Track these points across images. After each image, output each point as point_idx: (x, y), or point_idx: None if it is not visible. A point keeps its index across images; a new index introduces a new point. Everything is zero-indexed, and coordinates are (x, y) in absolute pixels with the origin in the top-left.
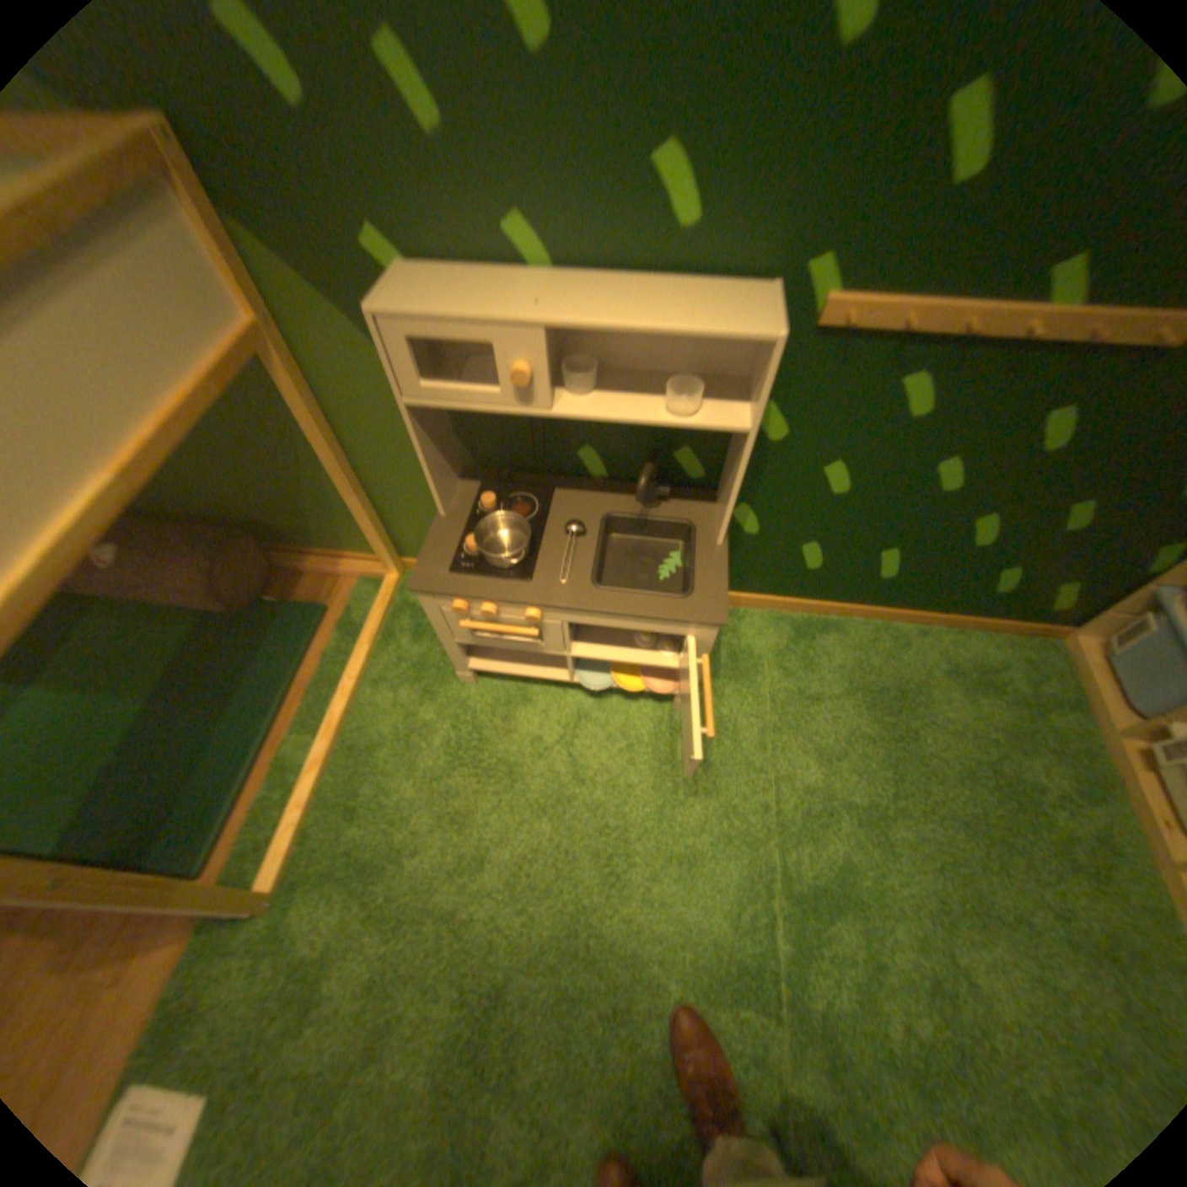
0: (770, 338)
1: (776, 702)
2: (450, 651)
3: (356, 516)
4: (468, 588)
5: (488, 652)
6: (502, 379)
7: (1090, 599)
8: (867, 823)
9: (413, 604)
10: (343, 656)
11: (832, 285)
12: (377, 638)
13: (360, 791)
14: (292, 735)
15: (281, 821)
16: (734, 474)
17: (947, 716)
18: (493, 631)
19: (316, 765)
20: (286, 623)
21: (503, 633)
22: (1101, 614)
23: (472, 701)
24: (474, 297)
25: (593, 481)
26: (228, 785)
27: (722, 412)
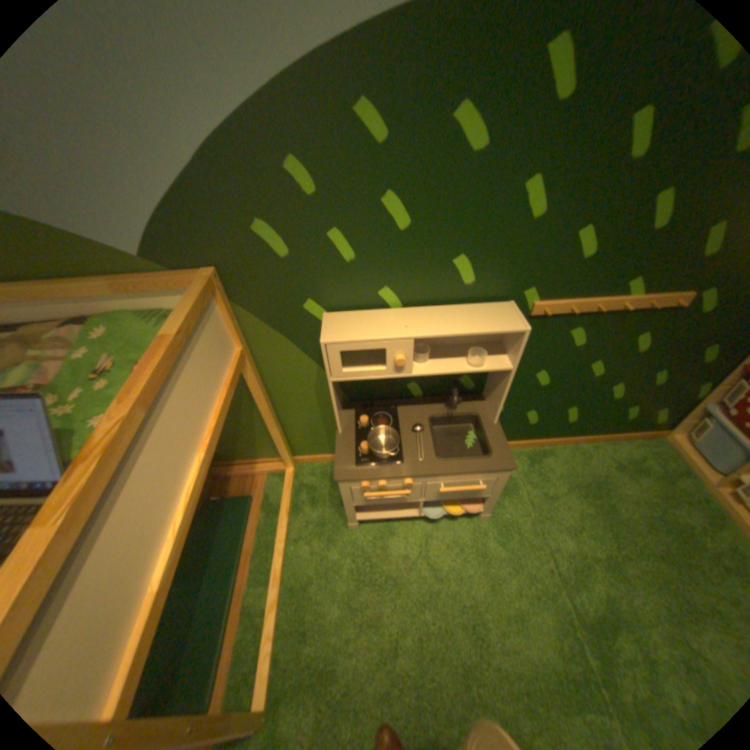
0: (522, 330)
1: (534, 504)
2: (349, 512)
3: (275, 439)
4: (369, 473)
5: (366, 507)
6: (388, 363)
7: (674, 415)
8: (609, 568)
9: (306, 484)
10: (271, 527)
11: (534, 299)
12: (290, 511)
13: (305, 618)
14: (250, 589)
15: (260, 652)
16: (500, 387)
17: (626, 493)
18: (383, 496)
19: (274, 606)
20: (230, 513)
21: (389, 496)
22: (681, 421)
23: (359, 540)
24: (373, 328)
25: (415, 398)
26: (216, 635)
27: (494, 361)
